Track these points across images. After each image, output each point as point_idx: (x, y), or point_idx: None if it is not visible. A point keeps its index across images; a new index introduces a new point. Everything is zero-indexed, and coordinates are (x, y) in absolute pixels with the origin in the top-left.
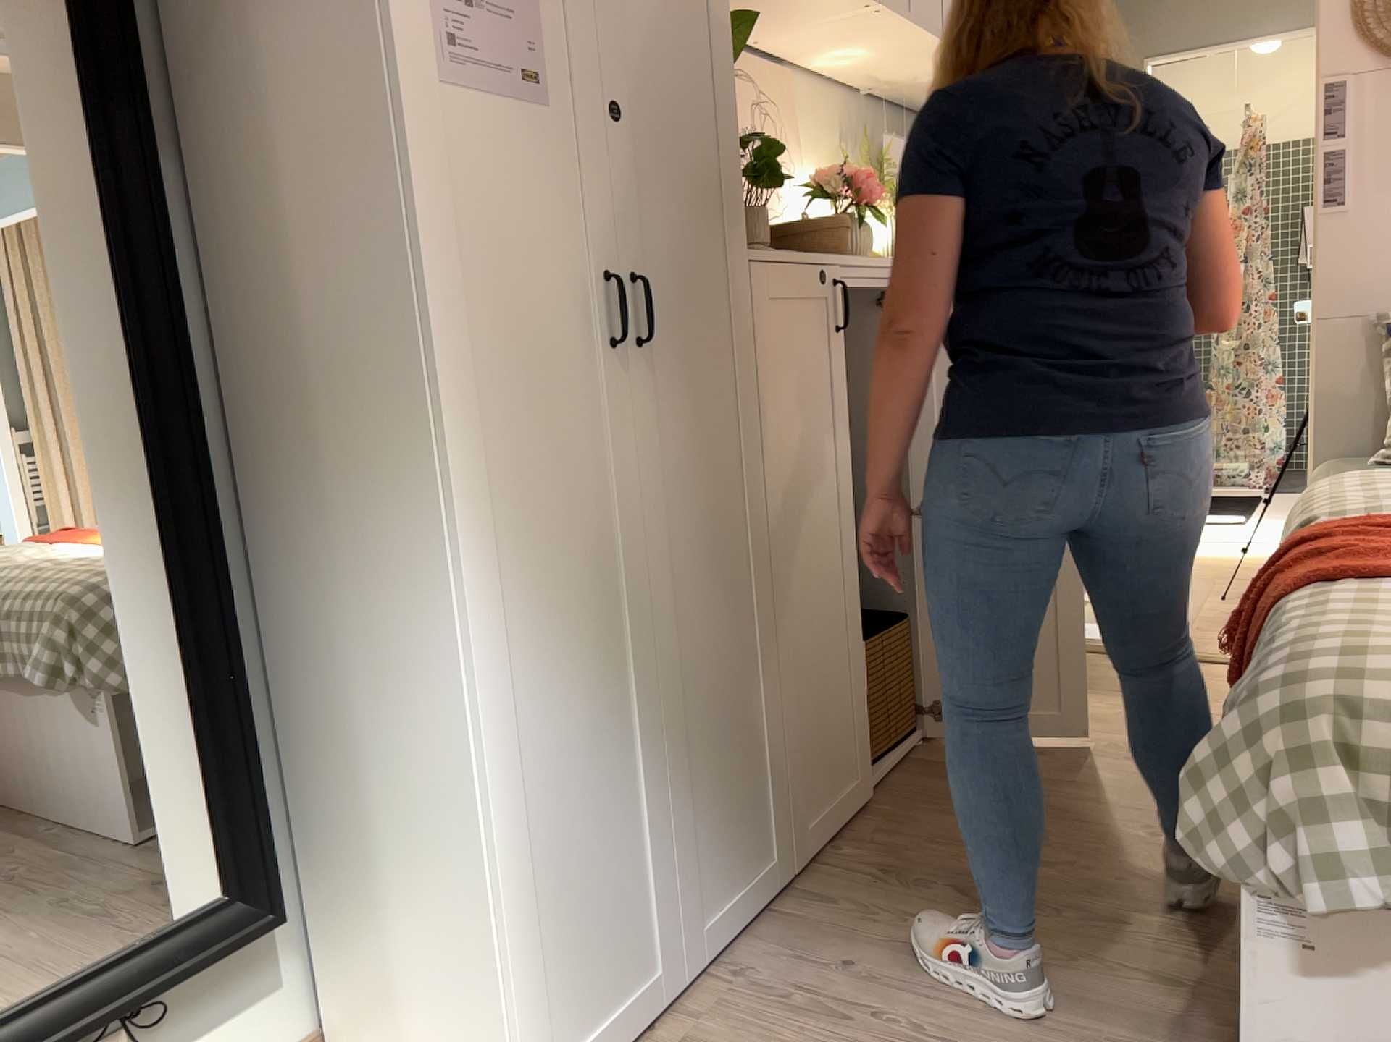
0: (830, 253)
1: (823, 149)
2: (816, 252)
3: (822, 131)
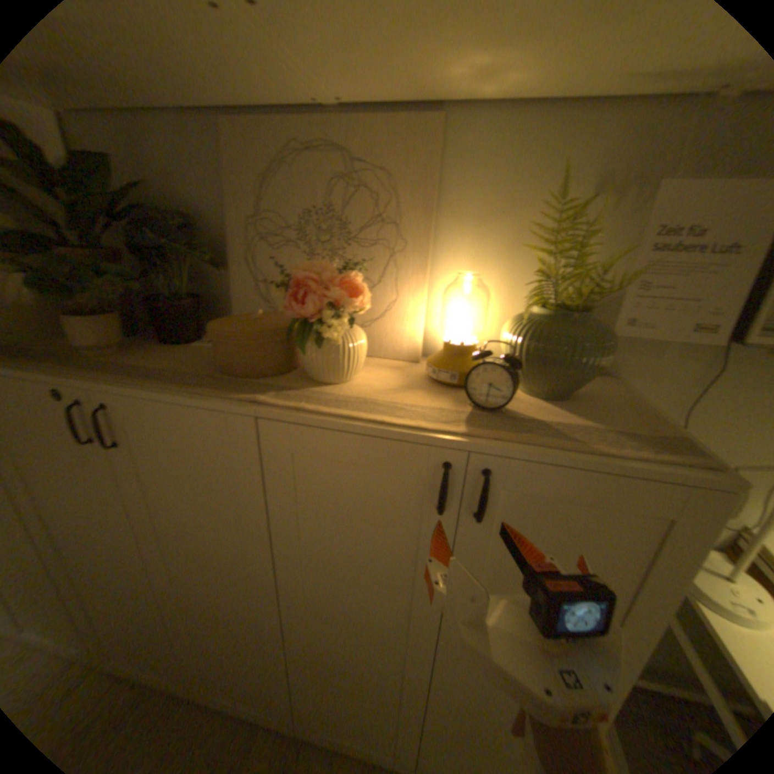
0: (73, 379)
1: (544, 211)
2: (68, 373)
3: (549, 186)
